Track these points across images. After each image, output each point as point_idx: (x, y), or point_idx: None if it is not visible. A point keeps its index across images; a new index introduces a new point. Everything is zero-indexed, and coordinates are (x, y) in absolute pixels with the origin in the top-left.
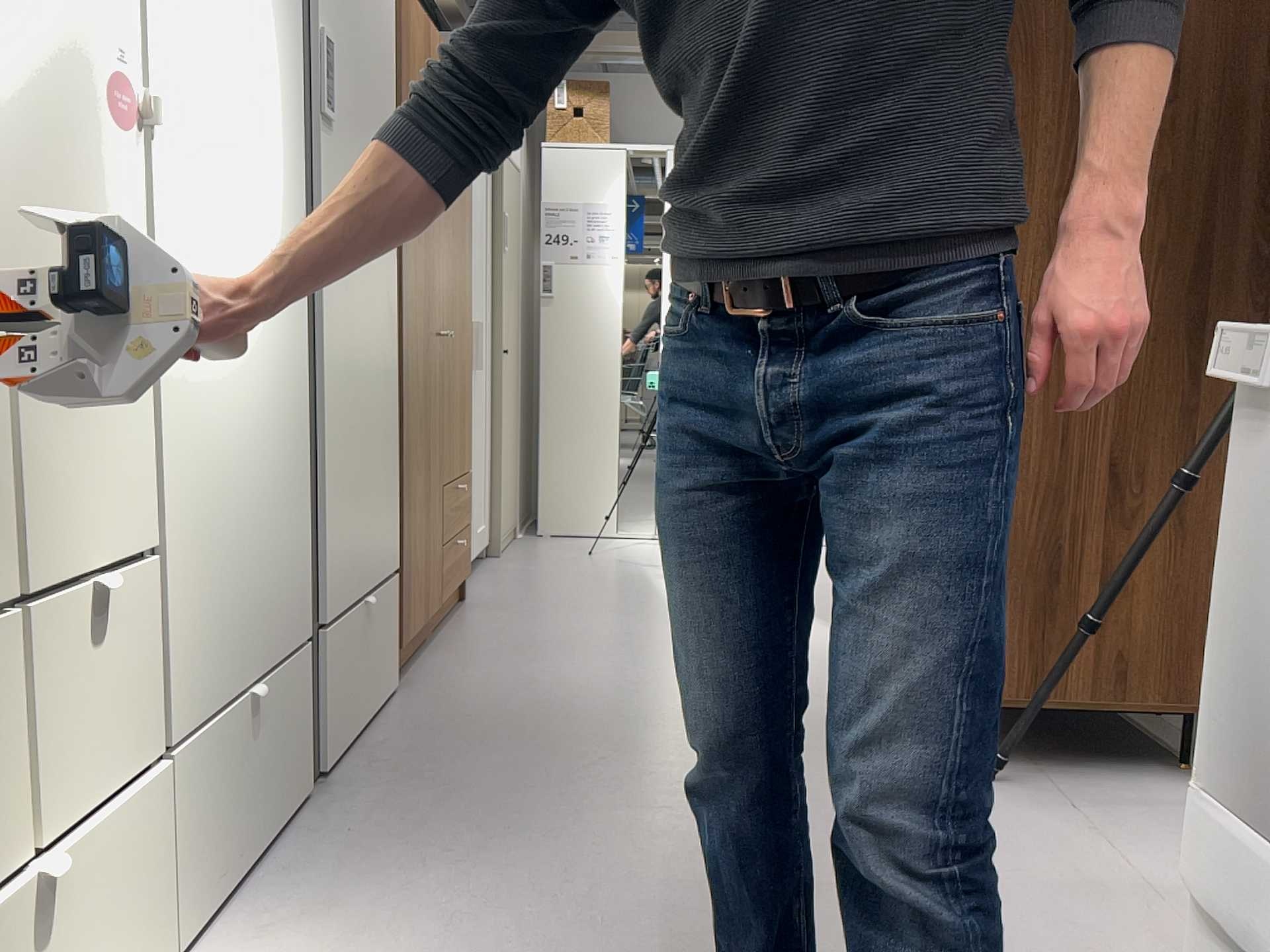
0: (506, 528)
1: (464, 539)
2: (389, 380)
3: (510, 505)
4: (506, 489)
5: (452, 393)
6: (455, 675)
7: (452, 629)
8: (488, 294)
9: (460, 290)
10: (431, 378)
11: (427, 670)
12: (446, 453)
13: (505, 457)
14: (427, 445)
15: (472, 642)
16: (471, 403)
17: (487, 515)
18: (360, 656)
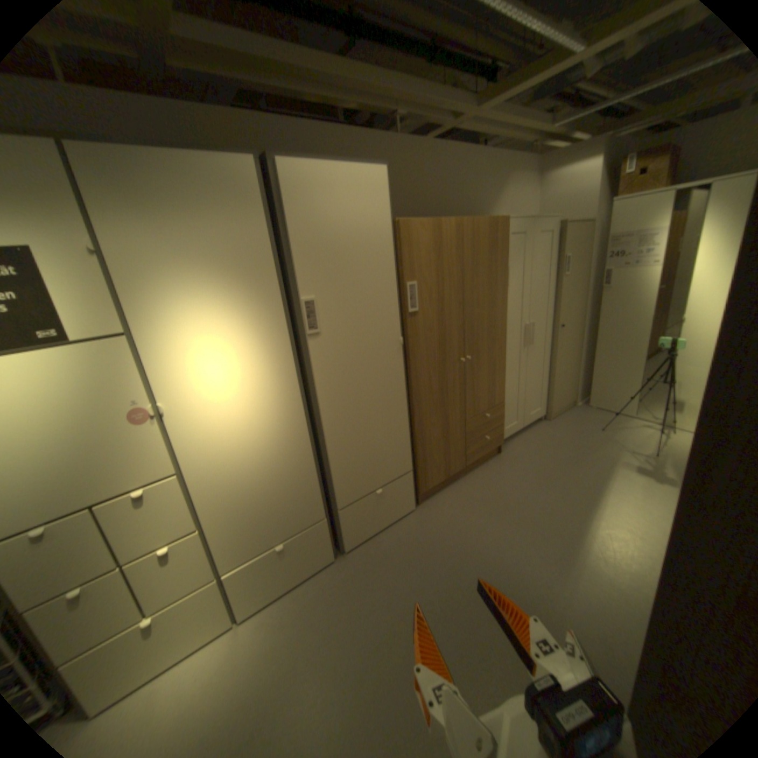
0: (560, 407)
1: (496, 432)
2: (408, 398)
3: (567, 394)
4: (562, 389)
5: (478, 379)
6: (445, 509)
7: (476, 473)
8: (550, 301)
9: (488, 329)
10: (449, 383)
11: (439, 500)
12: (470, 406)
13: (561, 375)
14: (445, 412)
15: (474, 487)
16: (505, 373)
17: (544, 403)
18: (375, 509)
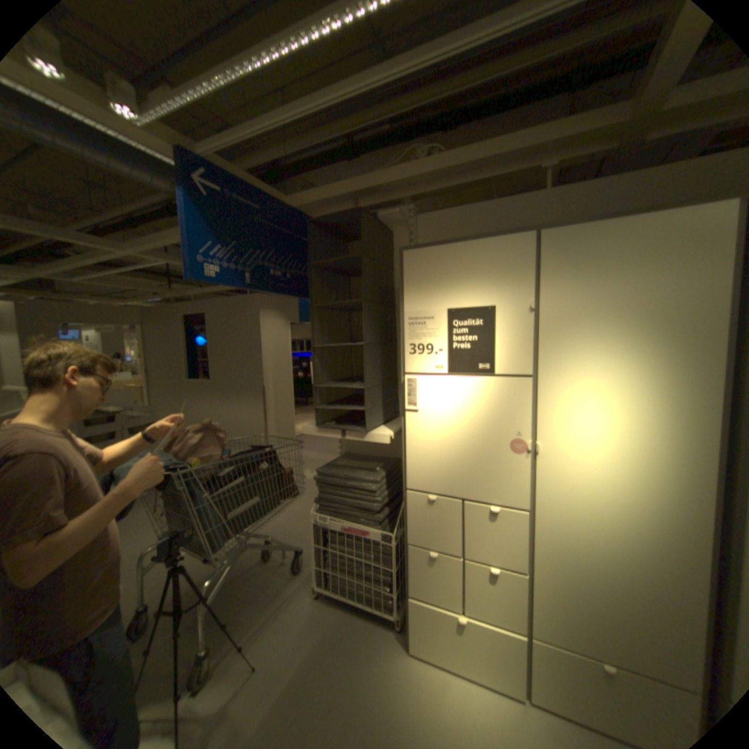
0: None
1: None
2: None
3: None
4: None
5: None
6: None
7: None
8: None
9: None
10: None
11: None
12: None
13: None
14: None
15: None
16: None
17: None
18: None
